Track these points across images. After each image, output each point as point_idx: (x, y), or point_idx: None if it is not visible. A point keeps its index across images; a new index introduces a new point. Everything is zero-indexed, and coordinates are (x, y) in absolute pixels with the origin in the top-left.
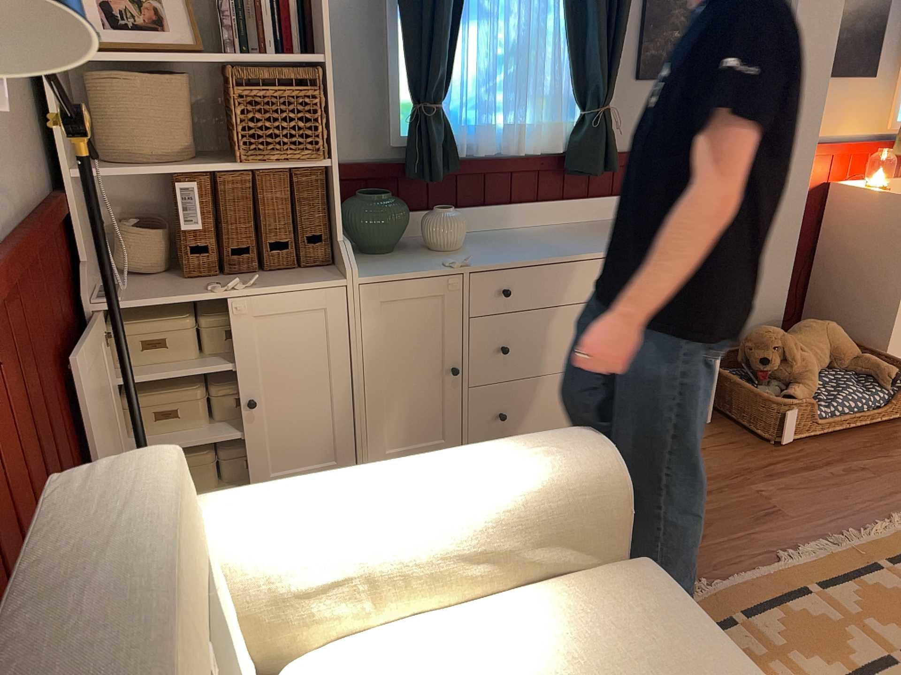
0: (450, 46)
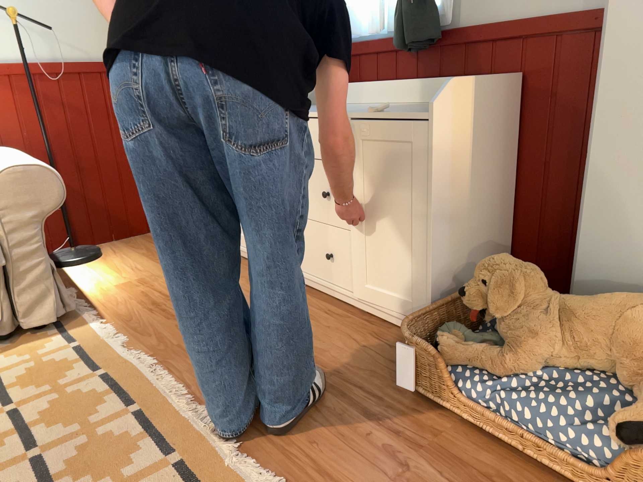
0: None
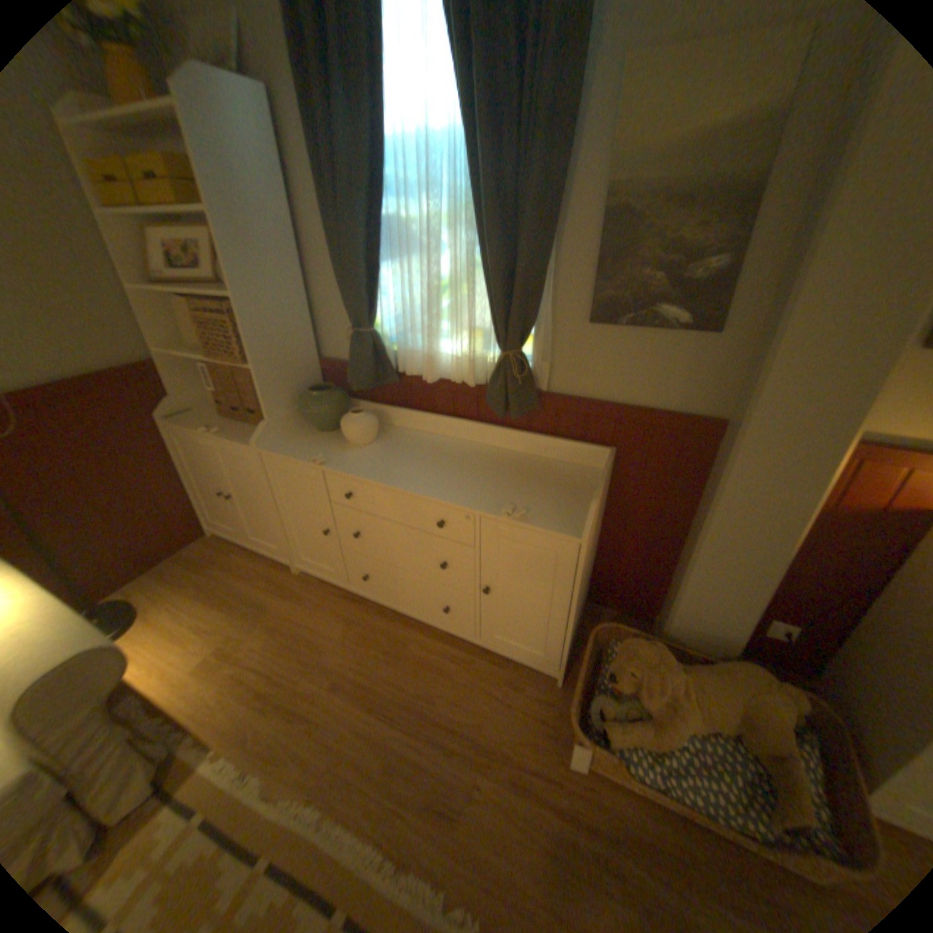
0: (370, 281)
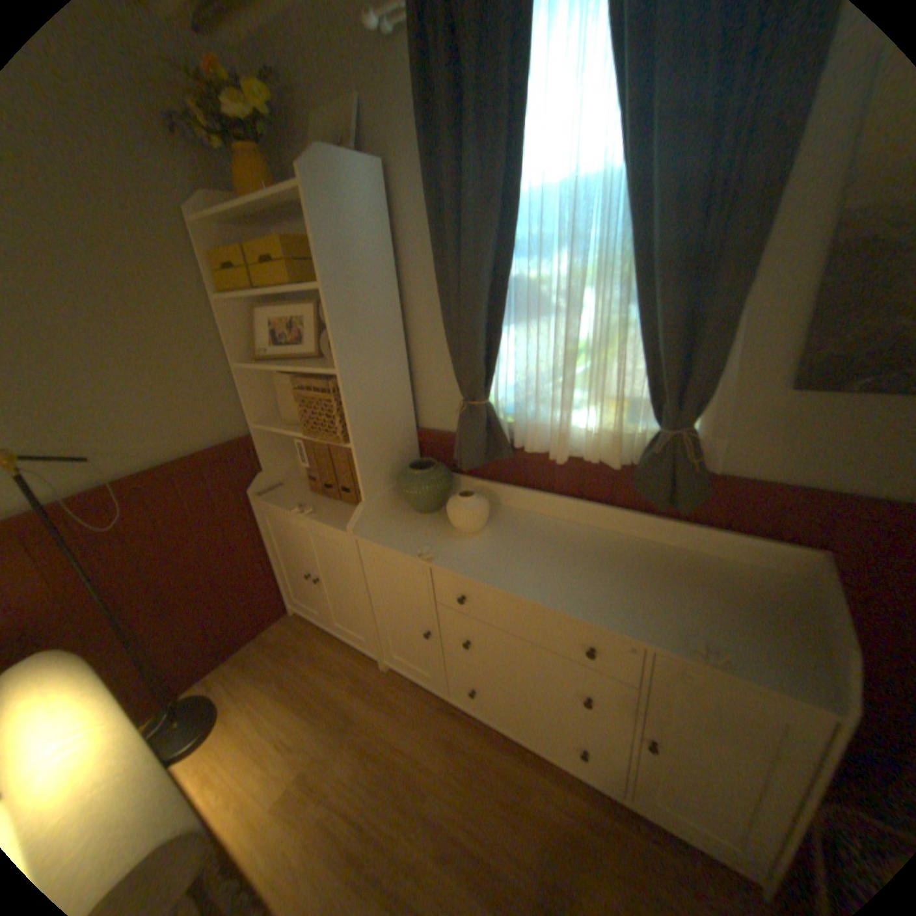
0: (490, 348)
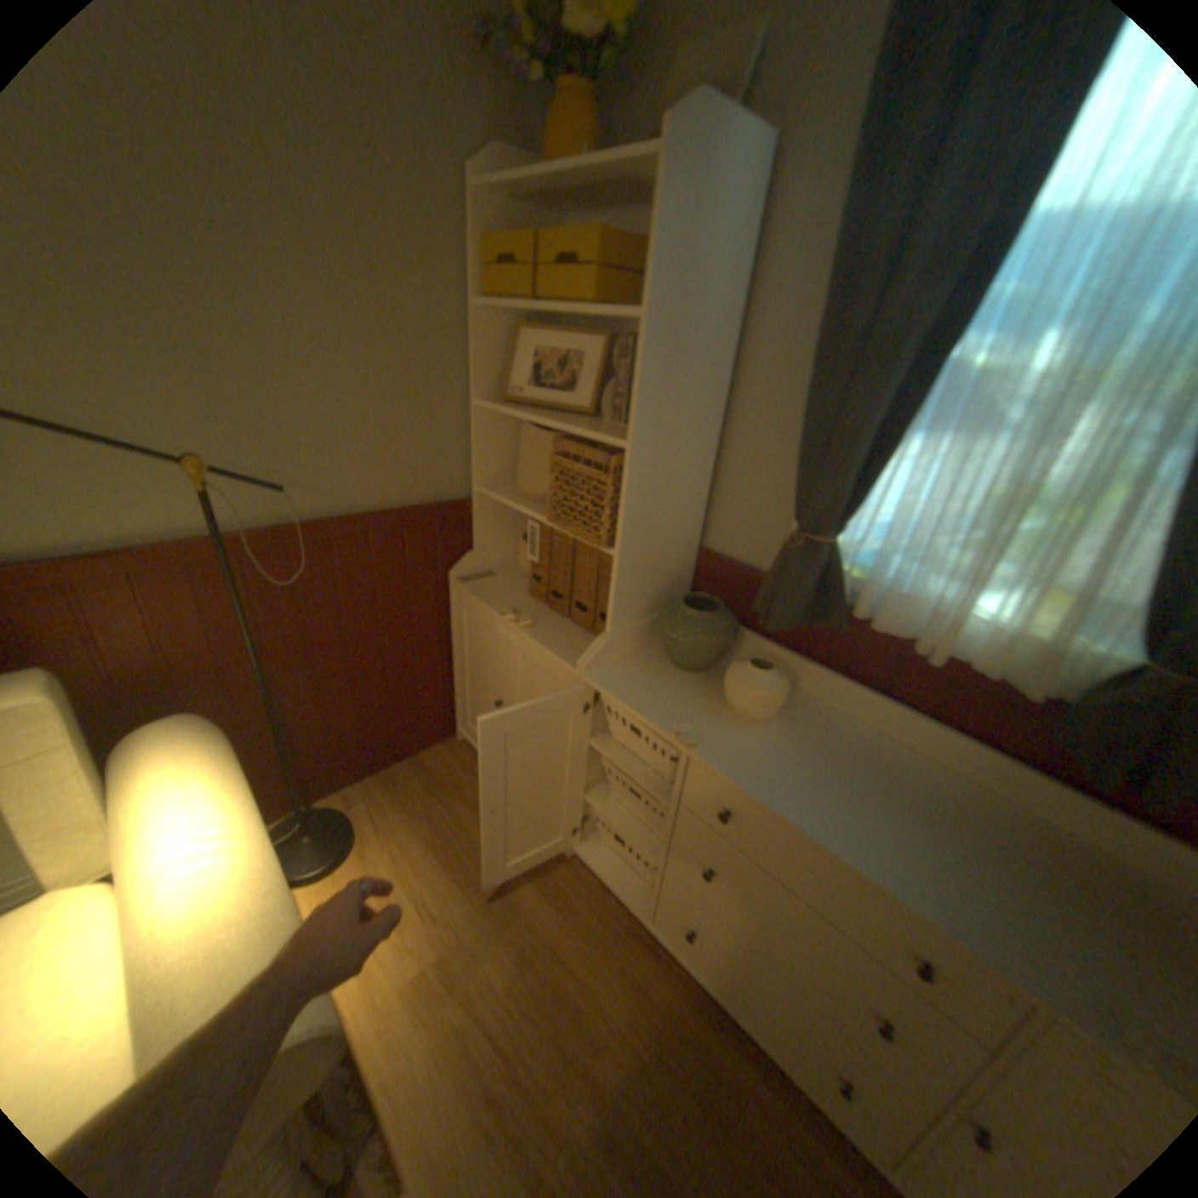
0: (874, 462)
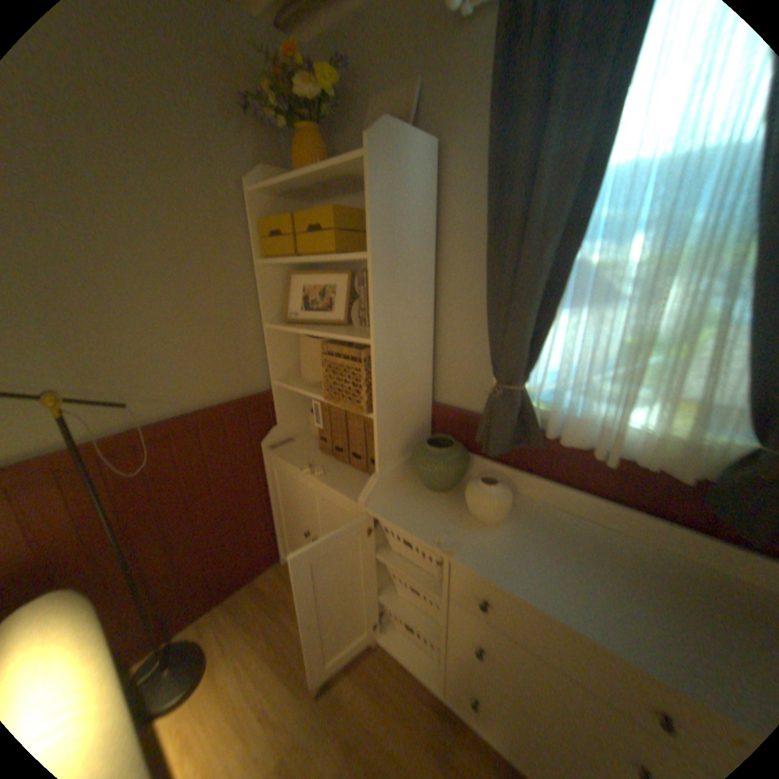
0: (540, 332)
